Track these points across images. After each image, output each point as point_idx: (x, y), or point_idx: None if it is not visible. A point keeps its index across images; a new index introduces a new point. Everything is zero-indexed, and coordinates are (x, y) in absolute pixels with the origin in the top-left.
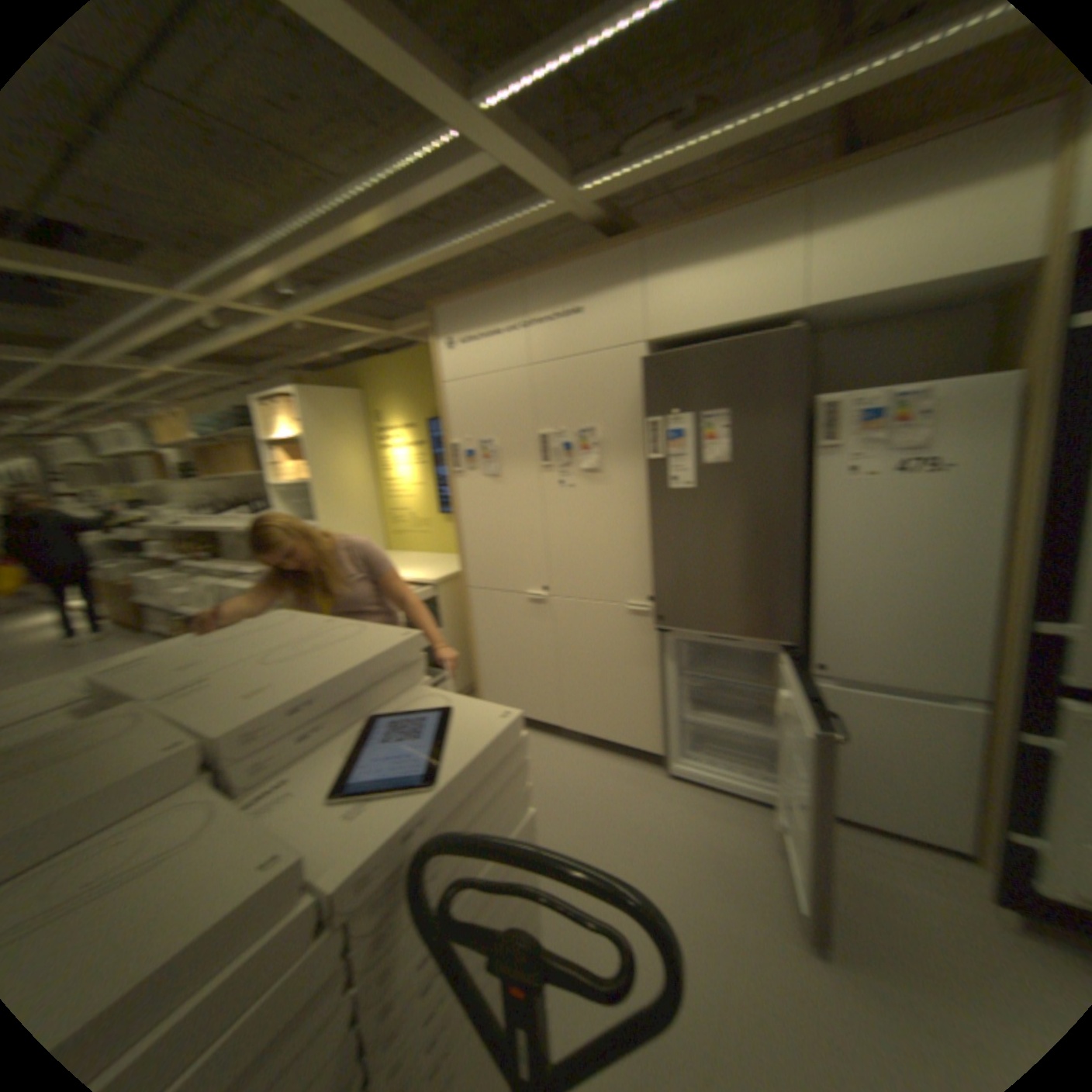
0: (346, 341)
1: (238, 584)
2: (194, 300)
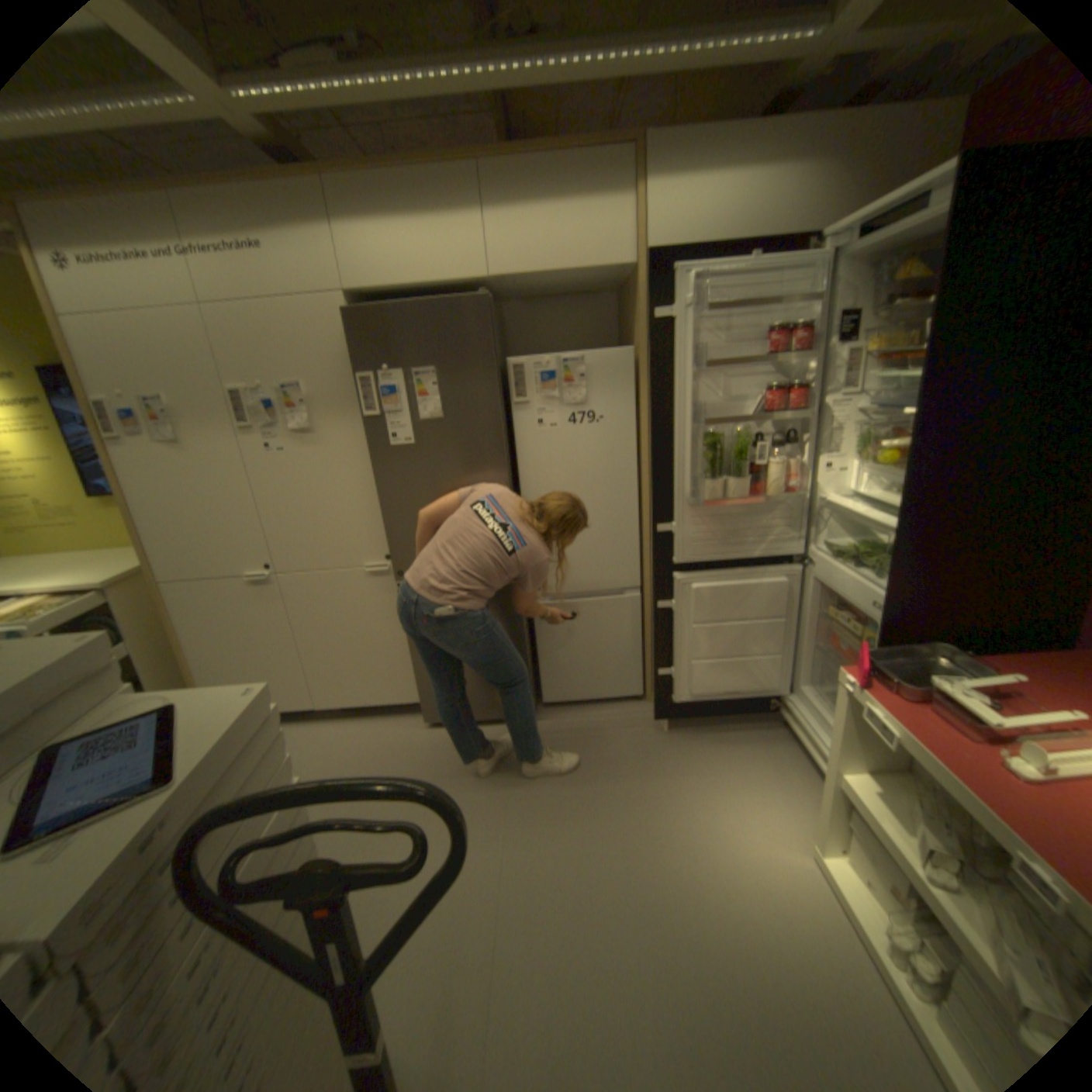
0: None
1: None
2: None
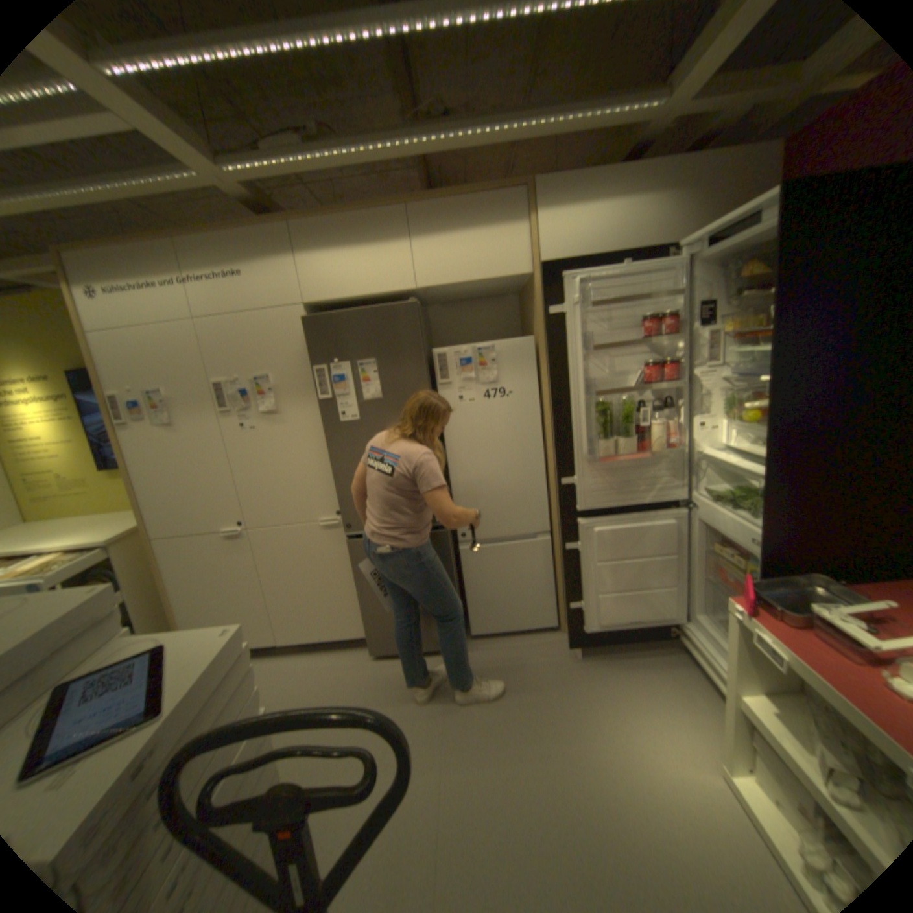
0: None
1: None
2: None
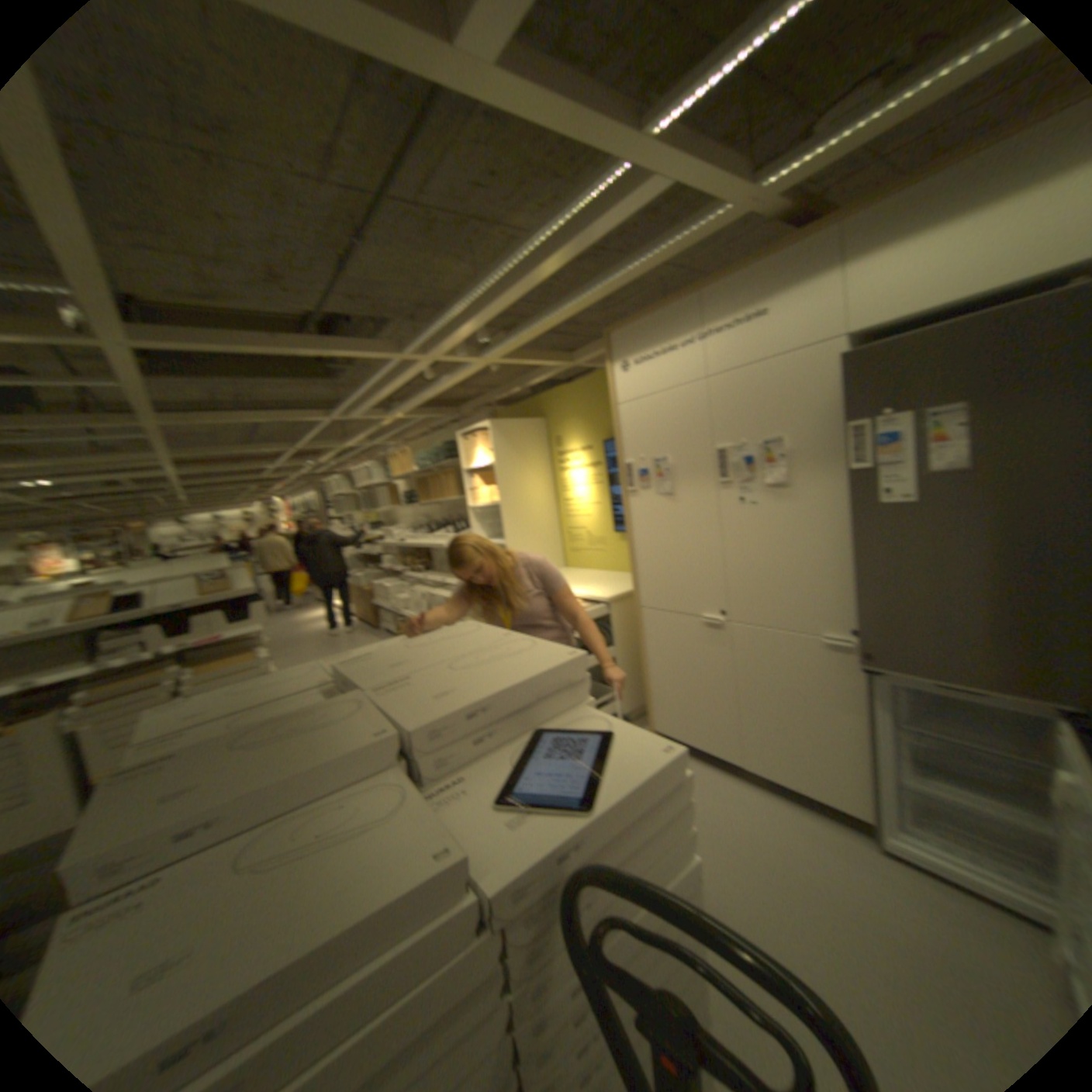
0: (530, 376)
1: (442, 595)
2: (415, 359)
